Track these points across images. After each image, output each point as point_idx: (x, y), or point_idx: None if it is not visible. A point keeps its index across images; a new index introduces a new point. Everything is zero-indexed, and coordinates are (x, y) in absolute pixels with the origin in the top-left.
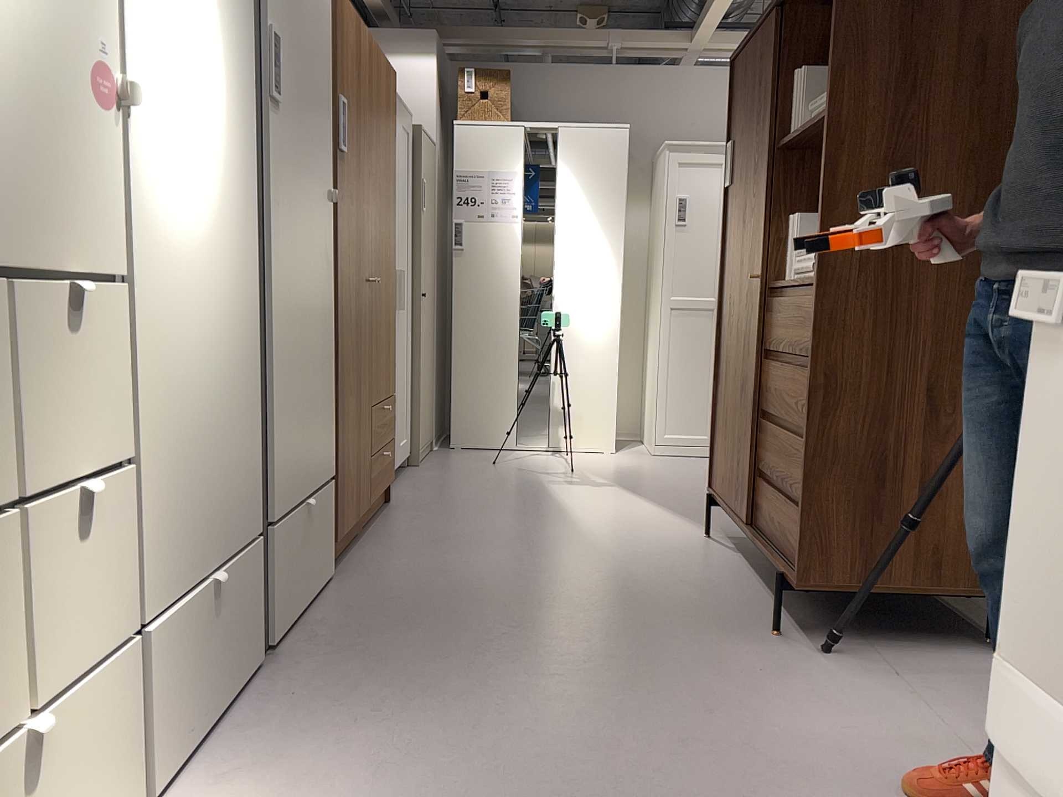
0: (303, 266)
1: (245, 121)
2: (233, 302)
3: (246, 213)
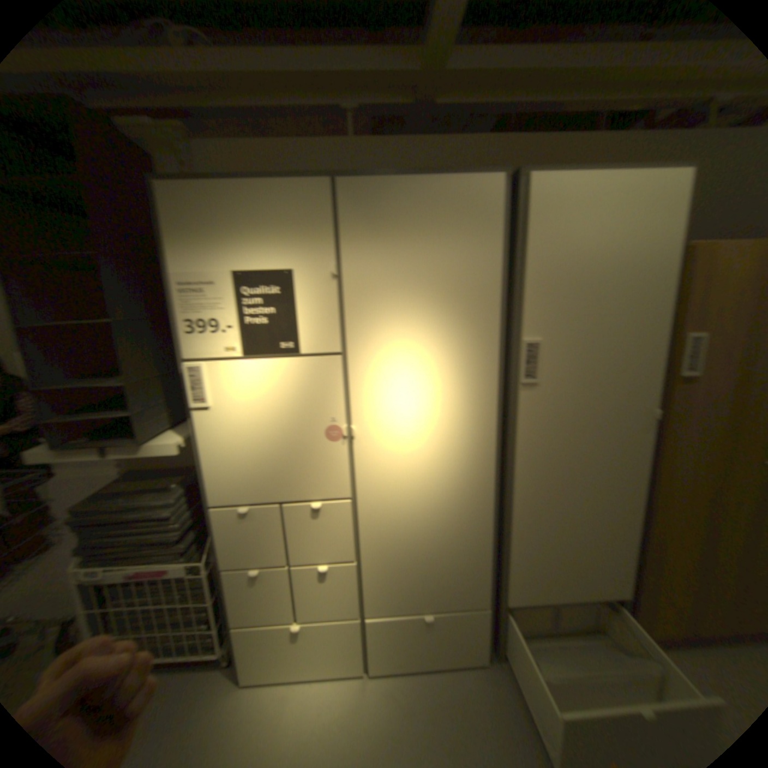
0: (582, 472)
1: (487, 407)
2: (463, 500)
3: (486, 455)
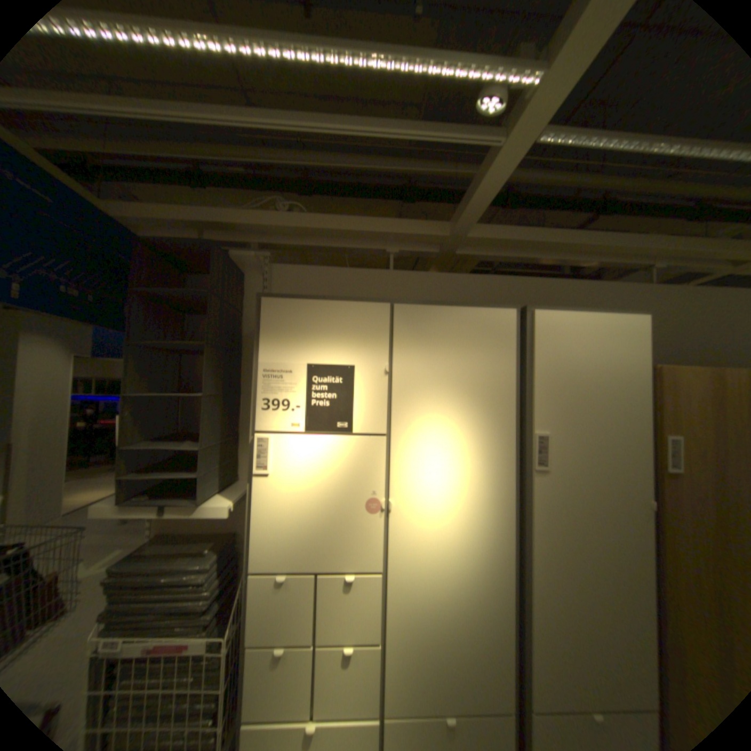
0: (593, 559)
1: (506, 490)
2: (486, 582)
3: (505, 536)
